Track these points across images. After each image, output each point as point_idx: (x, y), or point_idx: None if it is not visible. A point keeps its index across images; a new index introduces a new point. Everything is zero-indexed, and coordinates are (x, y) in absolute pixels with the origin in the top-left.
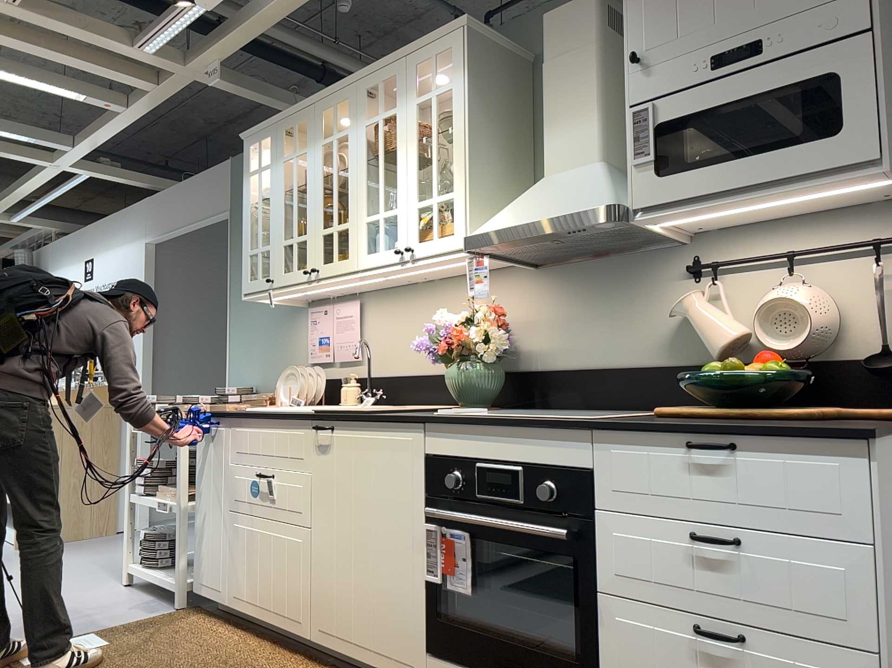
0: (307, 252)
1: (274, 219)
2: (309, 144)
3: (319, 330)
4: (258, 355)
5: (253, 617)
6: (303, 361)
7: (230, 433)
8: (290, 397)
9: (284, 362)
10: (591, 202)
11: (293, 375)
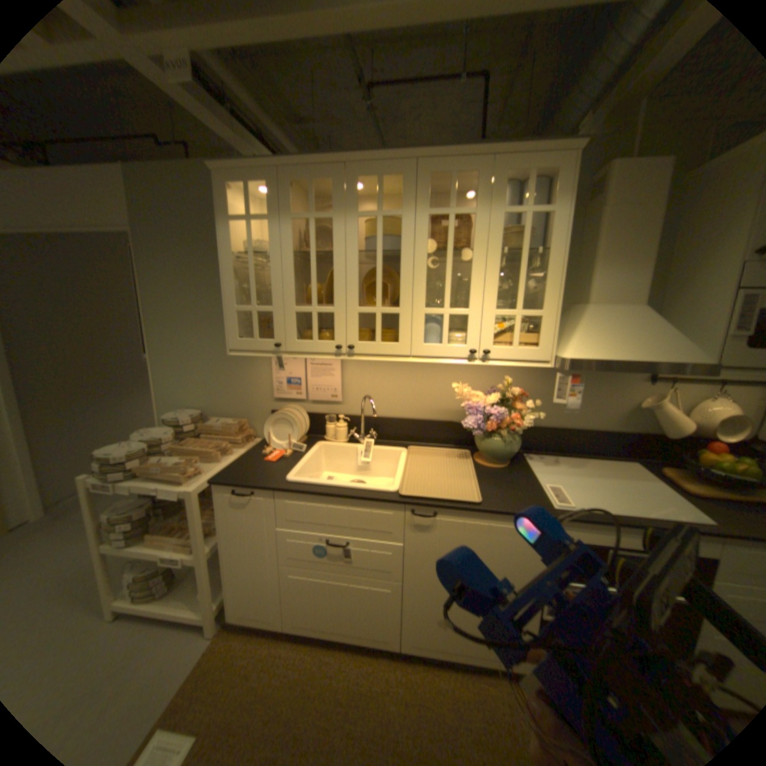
0: (335, 326)
1: (277, 281)
2: (336, 208)
3: (288, 372)
4: (198, 383)
5: (322, 641)
6: (264, 394)
7: (273, 505)
8: (283, 440)
9: (239, 393)
10: (692, 355)
11: (283, 420)
